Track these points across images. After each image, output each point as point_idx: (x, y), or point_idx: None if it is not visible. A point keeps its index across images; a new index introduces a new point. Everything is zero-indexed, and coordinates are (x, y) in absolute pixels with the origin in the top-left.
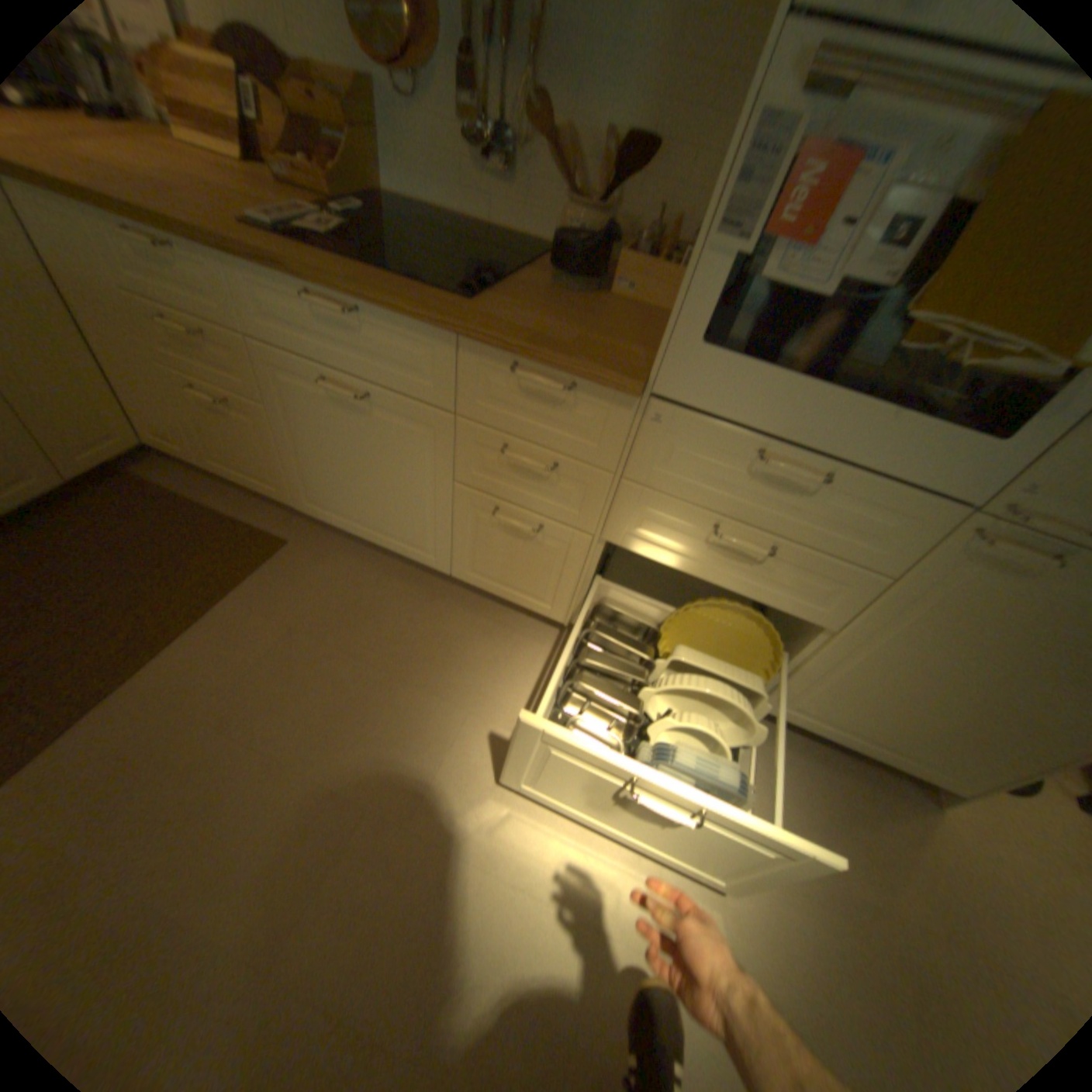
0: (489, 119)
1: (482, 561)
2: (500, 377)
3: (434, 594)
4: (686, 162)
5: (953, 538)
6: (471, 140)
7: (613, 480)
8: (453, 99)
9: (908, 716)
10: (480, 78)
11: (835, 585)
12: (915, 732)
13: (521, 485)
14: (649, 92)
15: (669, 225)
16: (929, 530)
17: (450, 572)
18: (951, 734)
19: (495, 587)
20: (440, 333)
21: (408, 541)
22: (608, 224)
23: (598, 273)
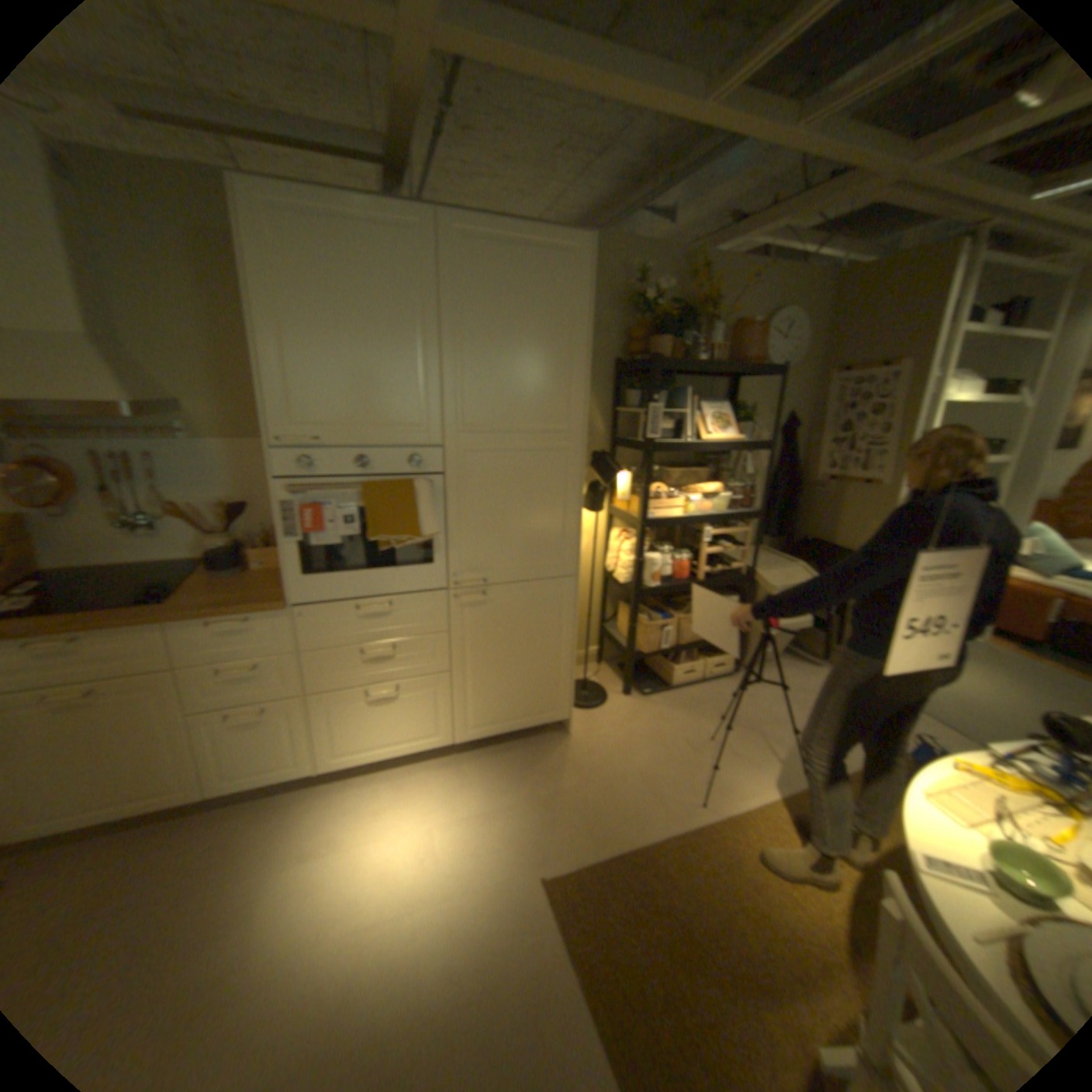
0: (121, 514)
1: (223, 770)
2: (193, 636)
3: (188, 830)
4: (261, 504)
5: (447, 605)
6: (114, 528)
7: (290, 659)
8: (91, 512)
9: (507, 693)
10: (110, 499)
11: (427, 649)
12: (517, 700)
13: (233, 694)
14: (225, 484)
15: (264, 533)
16: (437, 606)
17: (197, 802)
18: (527, 689)
19: (242, 786)
20: (142, 630)
21: (147, 797)
22: (229, 542)
23: (233, 567)
